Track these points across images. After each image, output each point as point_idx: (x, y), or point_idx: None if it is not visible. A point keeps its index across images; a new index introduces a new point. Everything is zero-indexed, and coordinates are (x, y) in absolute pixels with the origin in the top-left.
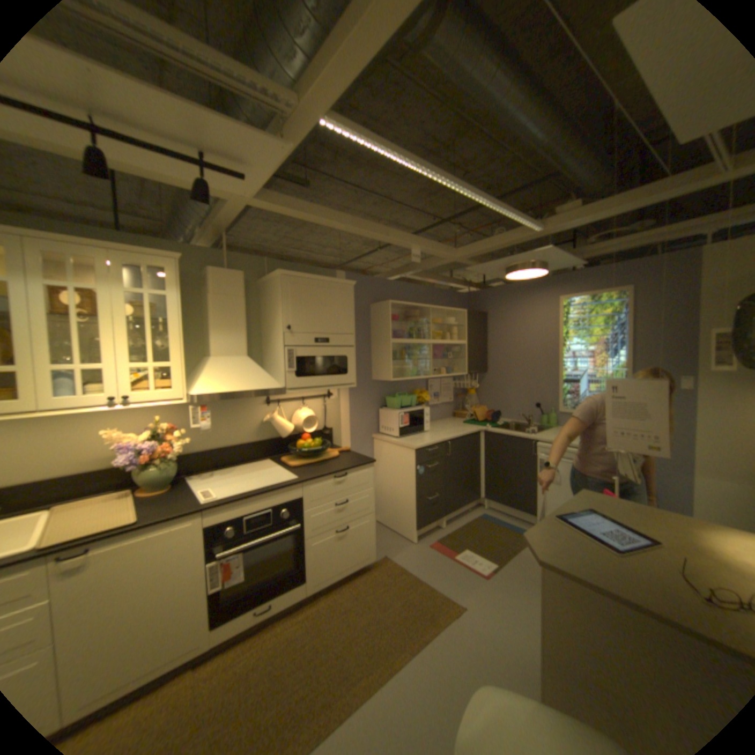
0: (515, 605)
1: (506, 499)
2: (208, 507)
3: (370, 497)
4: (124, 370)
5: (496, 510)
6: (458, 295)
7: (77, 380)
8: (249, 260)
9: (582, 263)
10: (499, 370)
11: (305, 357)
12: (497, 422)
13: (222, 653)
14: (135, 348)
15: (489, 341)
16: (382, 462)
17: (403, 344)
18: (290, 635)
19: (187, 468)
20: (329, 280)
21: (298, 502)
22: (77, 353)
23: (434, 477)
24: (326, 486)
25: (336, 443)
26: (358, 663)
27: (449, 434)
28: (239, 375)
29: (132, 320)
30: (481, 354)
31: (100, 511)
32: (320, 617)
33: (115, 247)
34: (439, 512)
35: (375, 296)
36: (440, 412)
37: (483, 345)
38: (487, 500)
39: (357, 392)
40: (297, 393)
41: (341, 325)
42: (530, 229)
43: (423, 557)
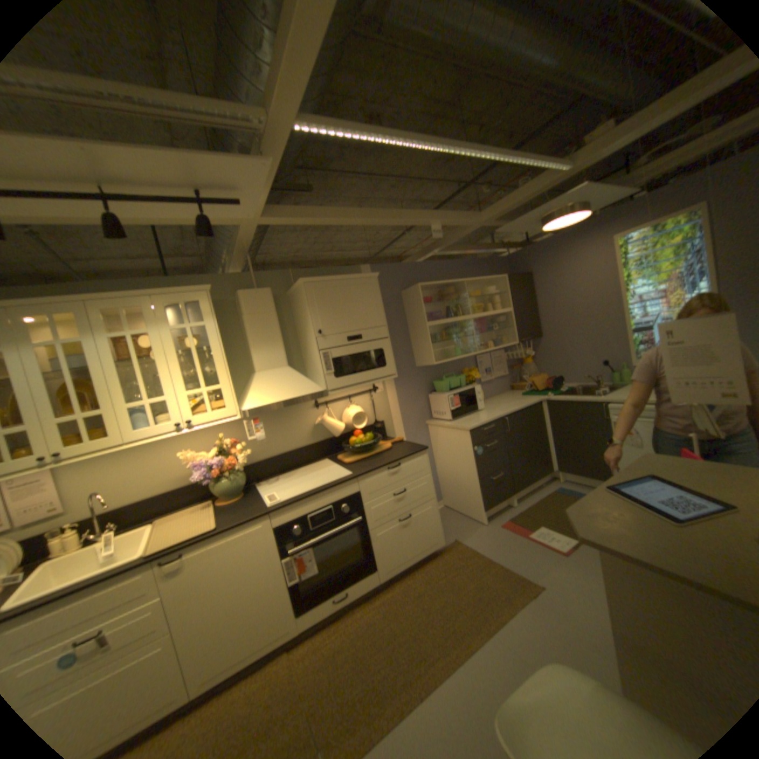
0: (601, 582)
1: (583, 470)
2: (274, 510)
3: (428, 484)
4: (184, 398)
5: (574, 483)
6: (497, 260)
7: (150, 412)
8: (275, 276)
9: (633, 192)
10: (556, 331)
11: (341, 357)
12: (561, 389)
13: (311, 638)
14: (189, 377)
15: (539, 303)
16: (440, 447)
17: (442, 325)
18: (369, 620)
19: (256, 476)
20: (351, 277)
21: (356, 496)
22: (145, 390)
23: (496, 456)
24: (381, 478)
25: (389, 435)
26: (435, 645)
27: (506, 409)
28: (283, 385)
29: (181, 353)
30: (532, 318)
31: (189, 521)
32: (396, 602)
33: (156, 292)
34: (508, 491)
35: (404, 282)
36: (496, 387)
37: (532, 309)
38: (562, 473)
39: (403, 382)
40: (343, 392)
41: (371, 319)
42: (557, 170)
43: (495, 538)
